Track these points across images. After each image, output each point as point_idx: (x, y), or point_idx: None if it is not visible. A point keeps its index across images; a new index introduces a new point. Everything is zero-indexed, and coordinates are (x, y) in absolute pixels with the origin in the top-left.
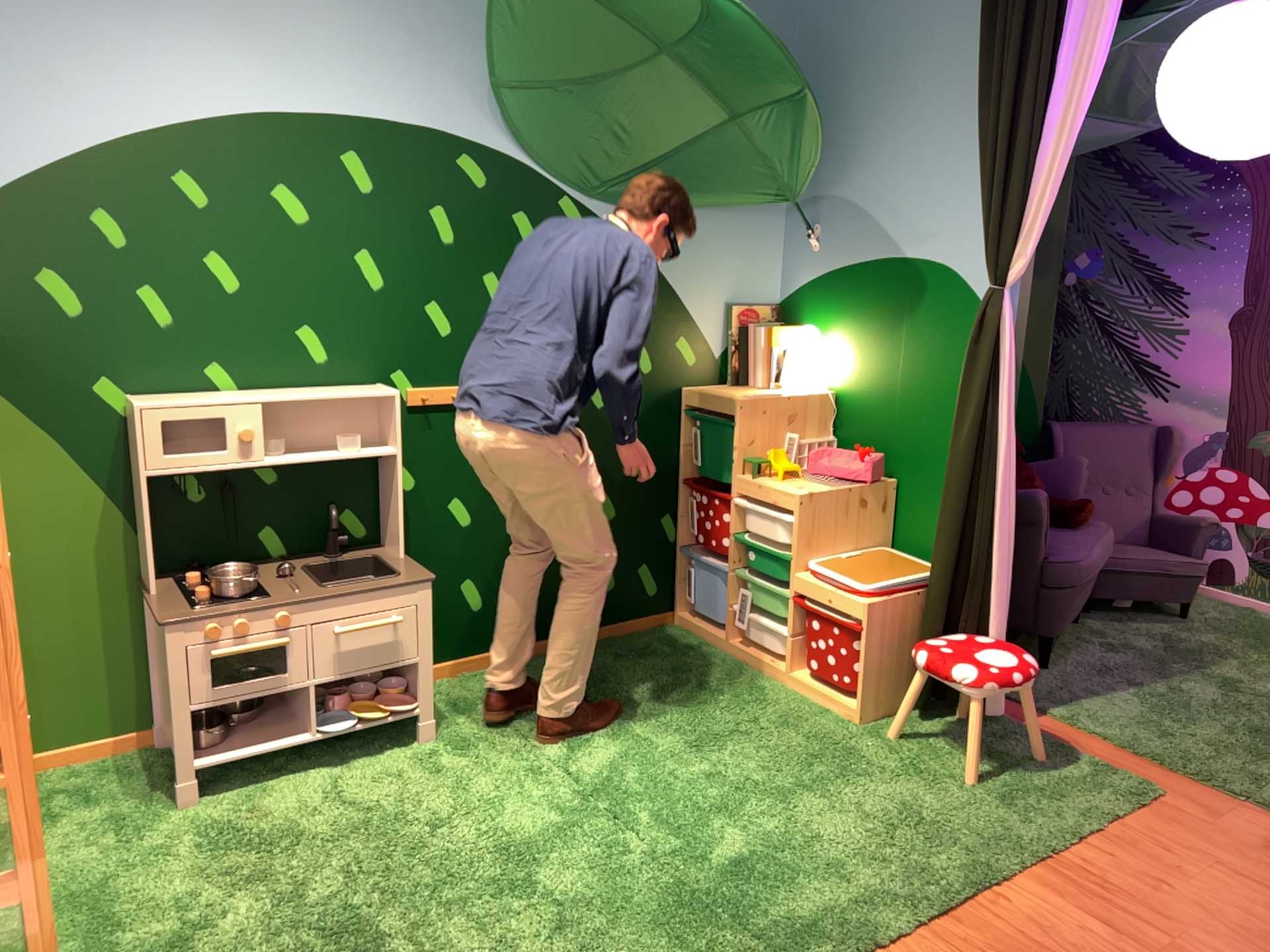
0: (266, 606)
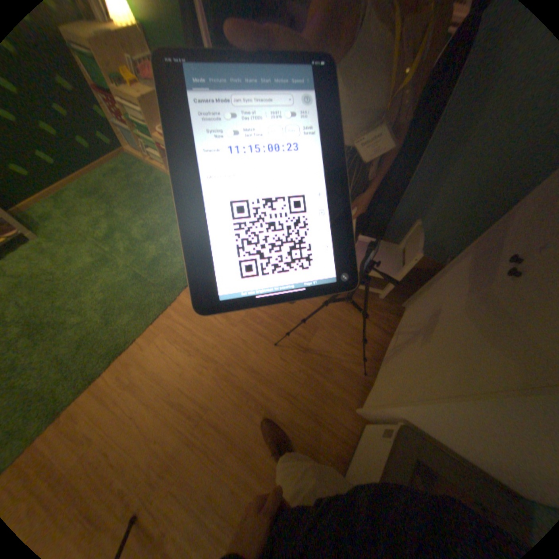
0: None
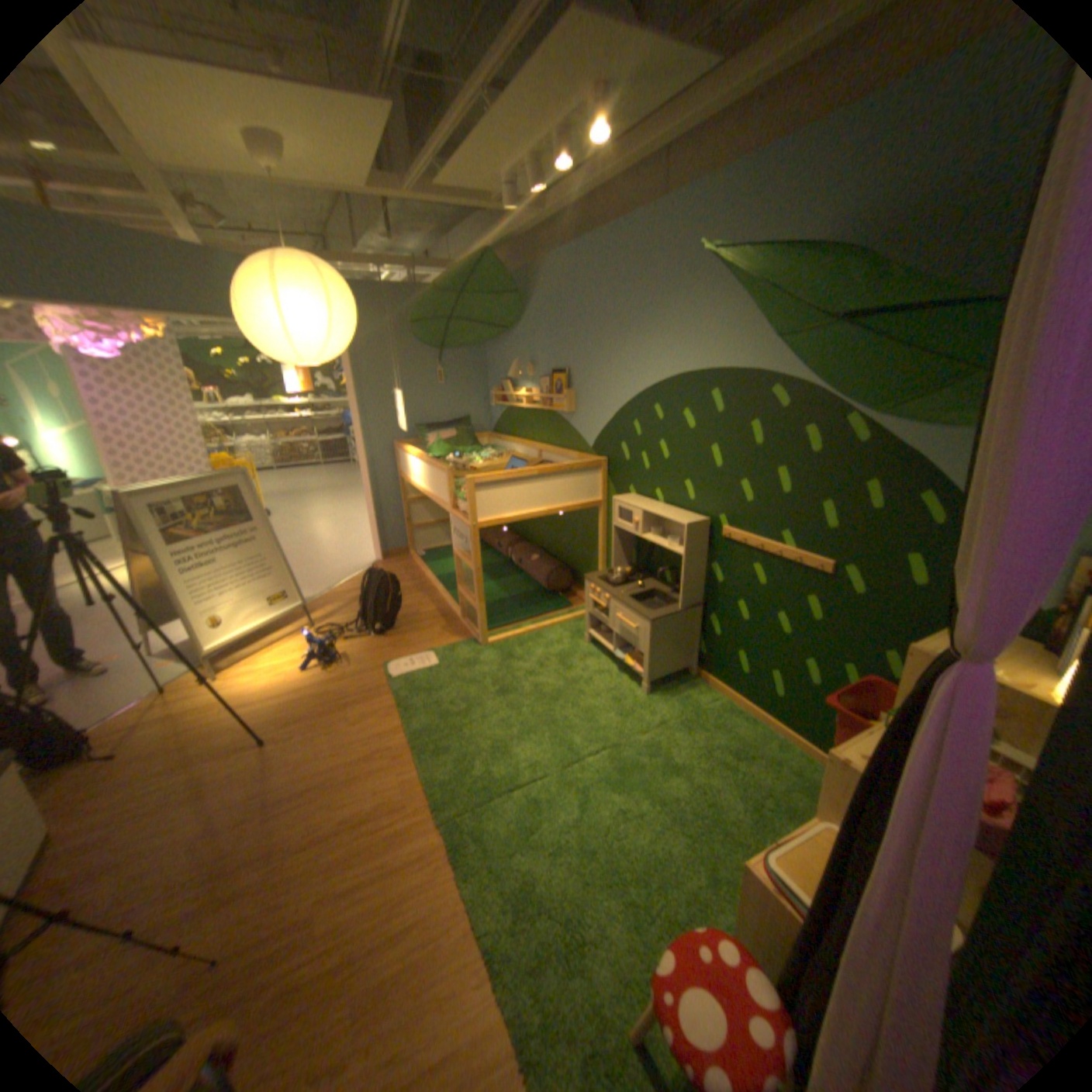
0: (603, 590)
